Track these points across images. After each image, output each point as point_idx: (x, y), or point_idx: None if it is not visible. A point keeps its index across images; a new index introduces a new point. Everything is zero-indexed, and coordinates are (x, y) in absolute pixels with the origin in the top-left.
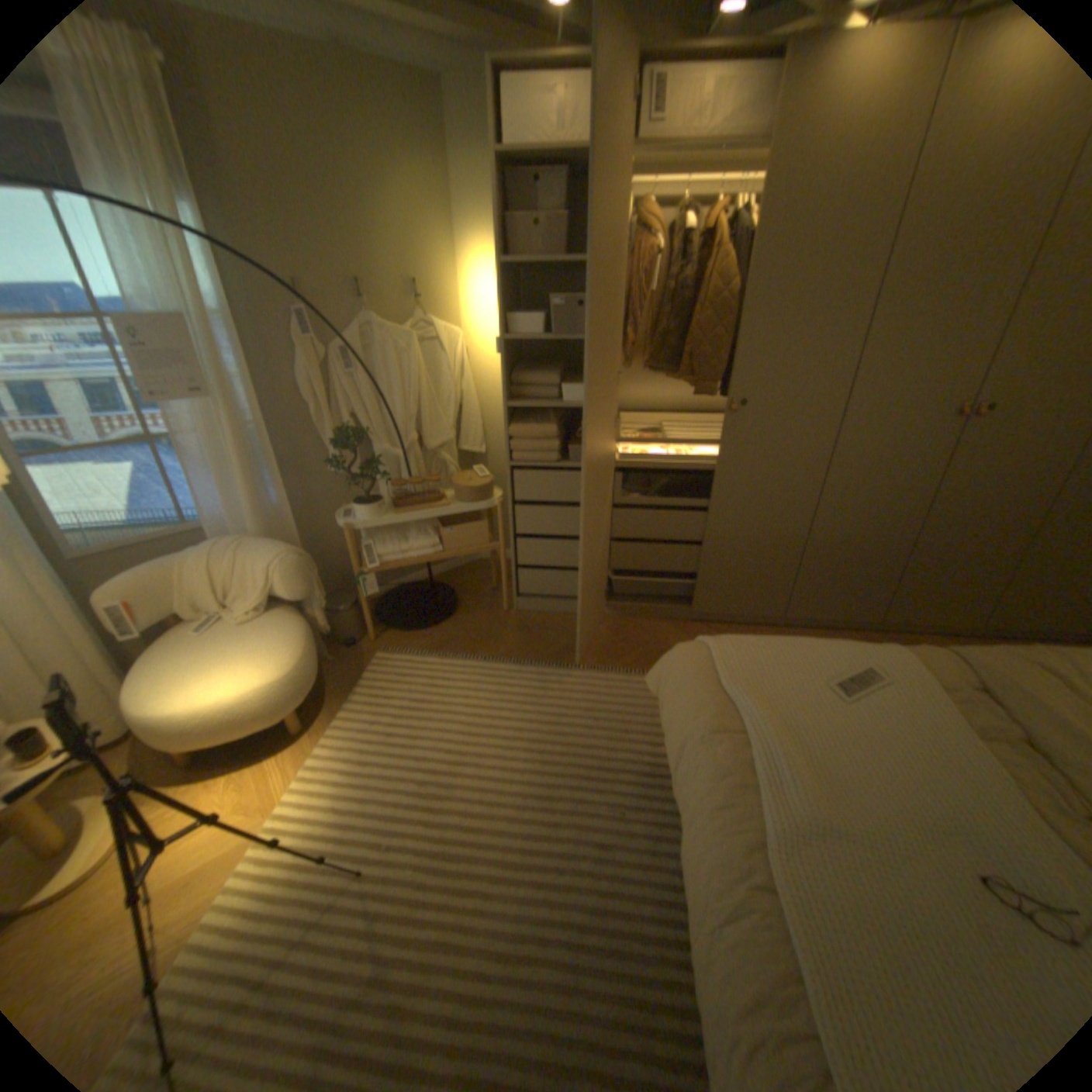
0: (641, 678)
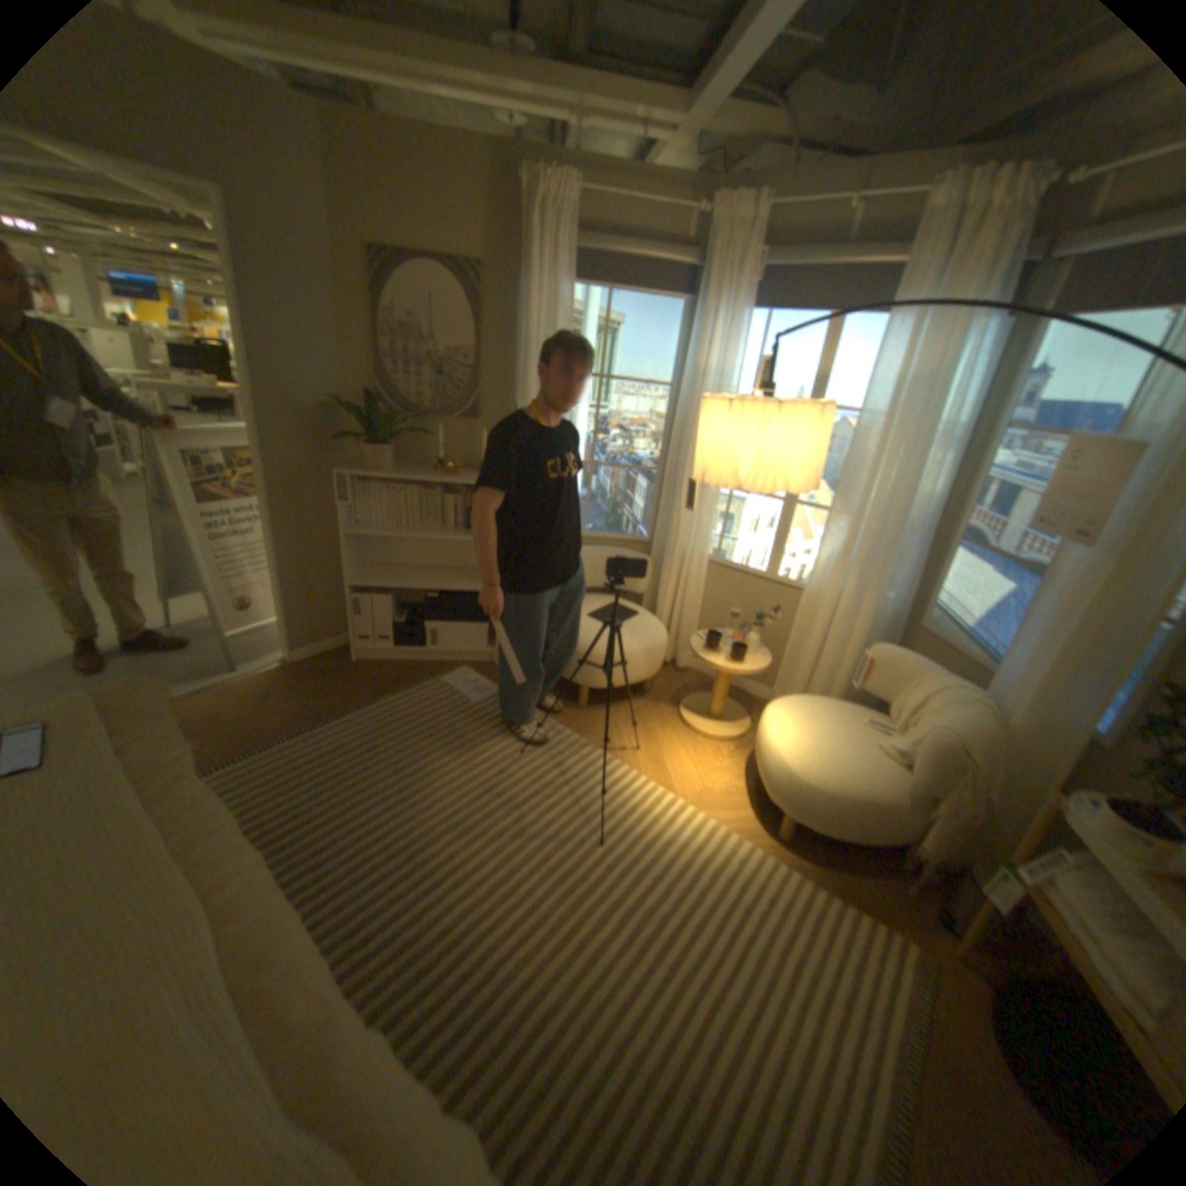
0: None
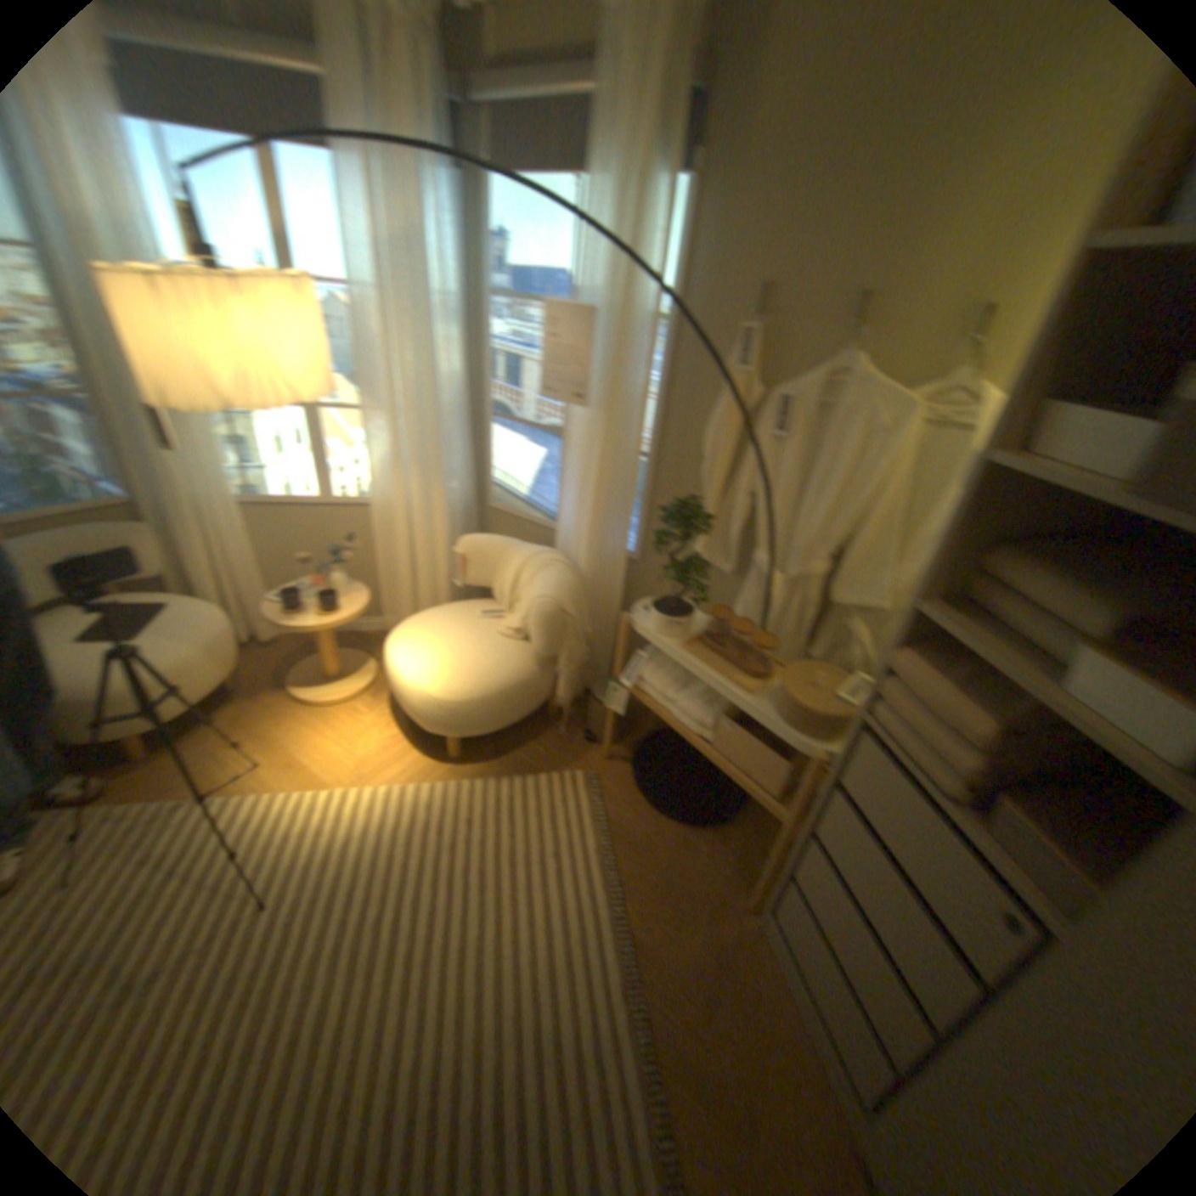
0: None
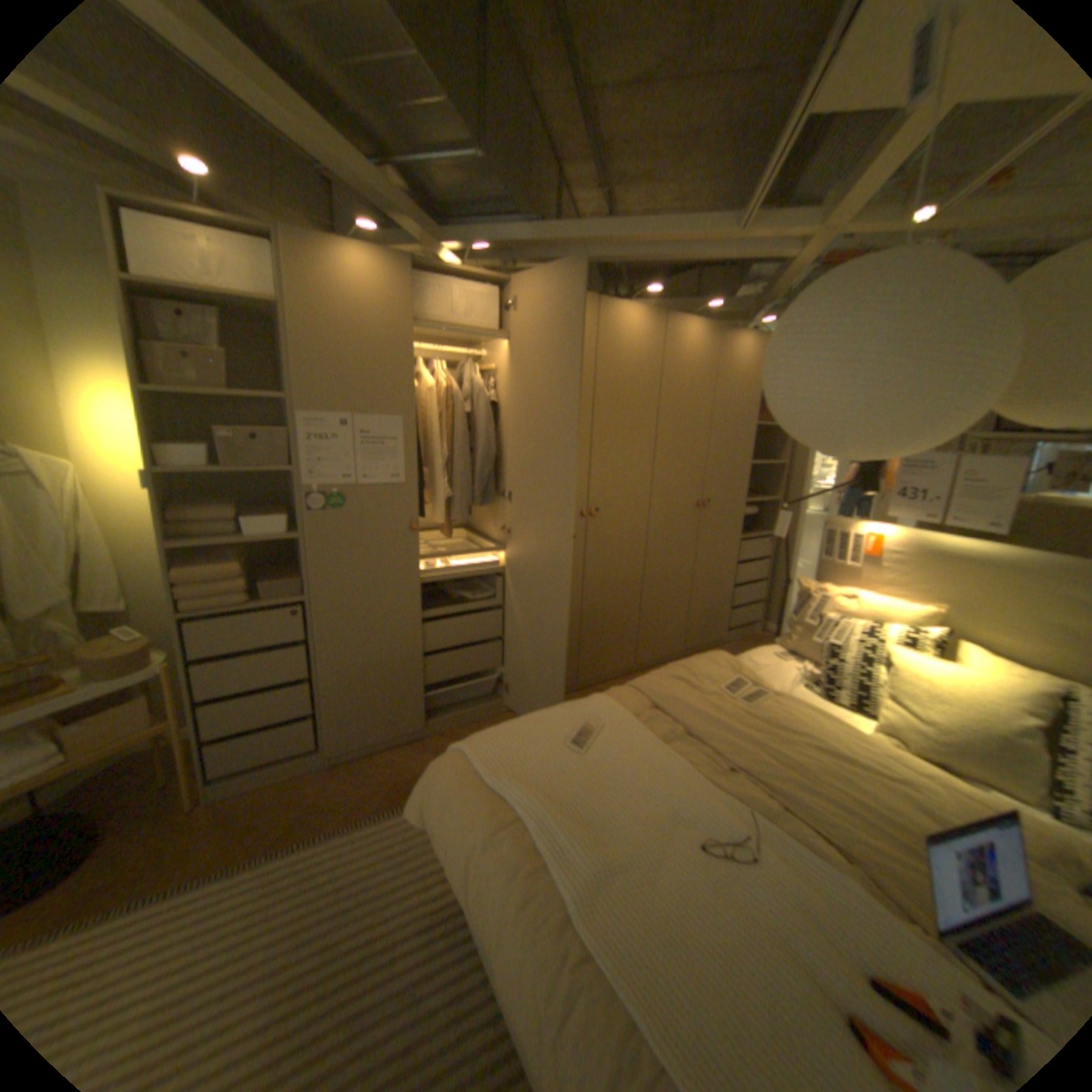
0: (392, 820)
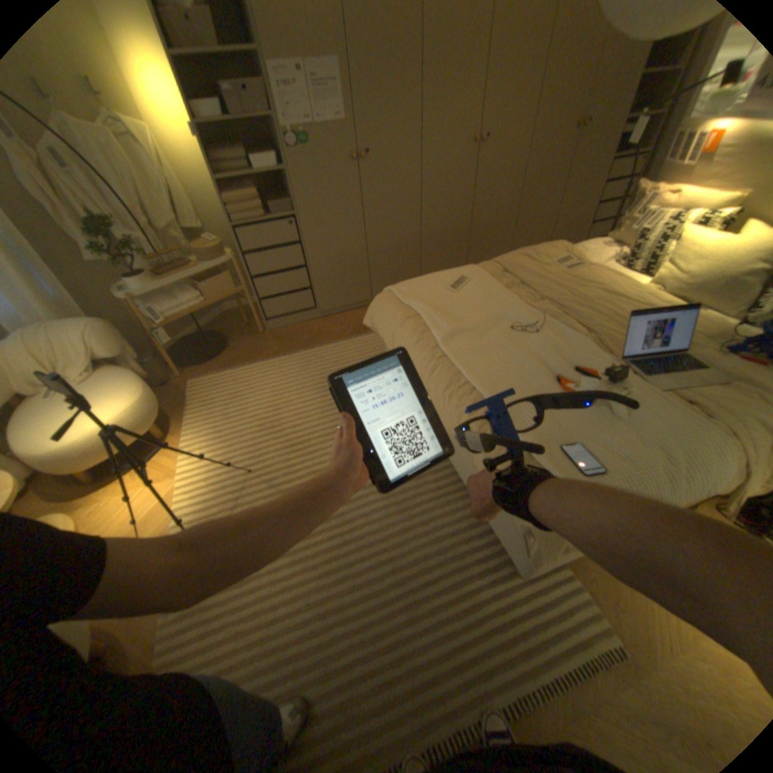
0: (357, 339)
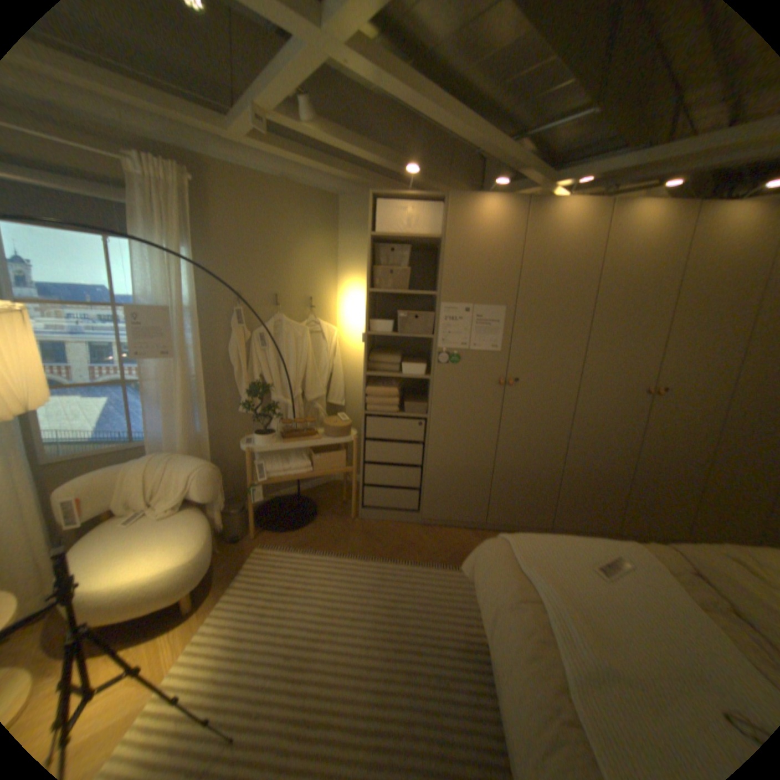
0: (454, 572)
